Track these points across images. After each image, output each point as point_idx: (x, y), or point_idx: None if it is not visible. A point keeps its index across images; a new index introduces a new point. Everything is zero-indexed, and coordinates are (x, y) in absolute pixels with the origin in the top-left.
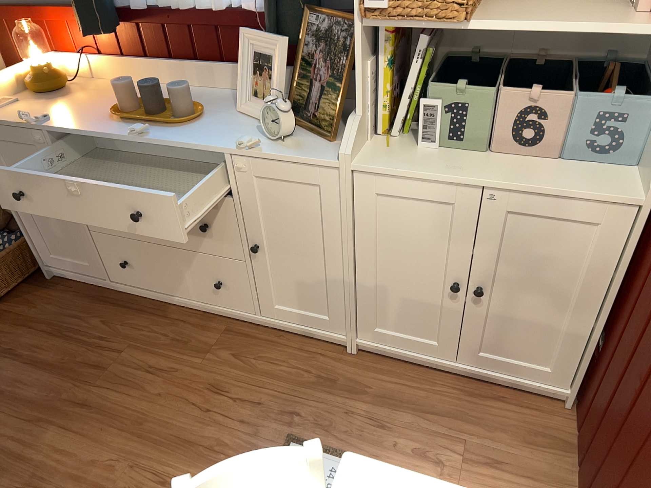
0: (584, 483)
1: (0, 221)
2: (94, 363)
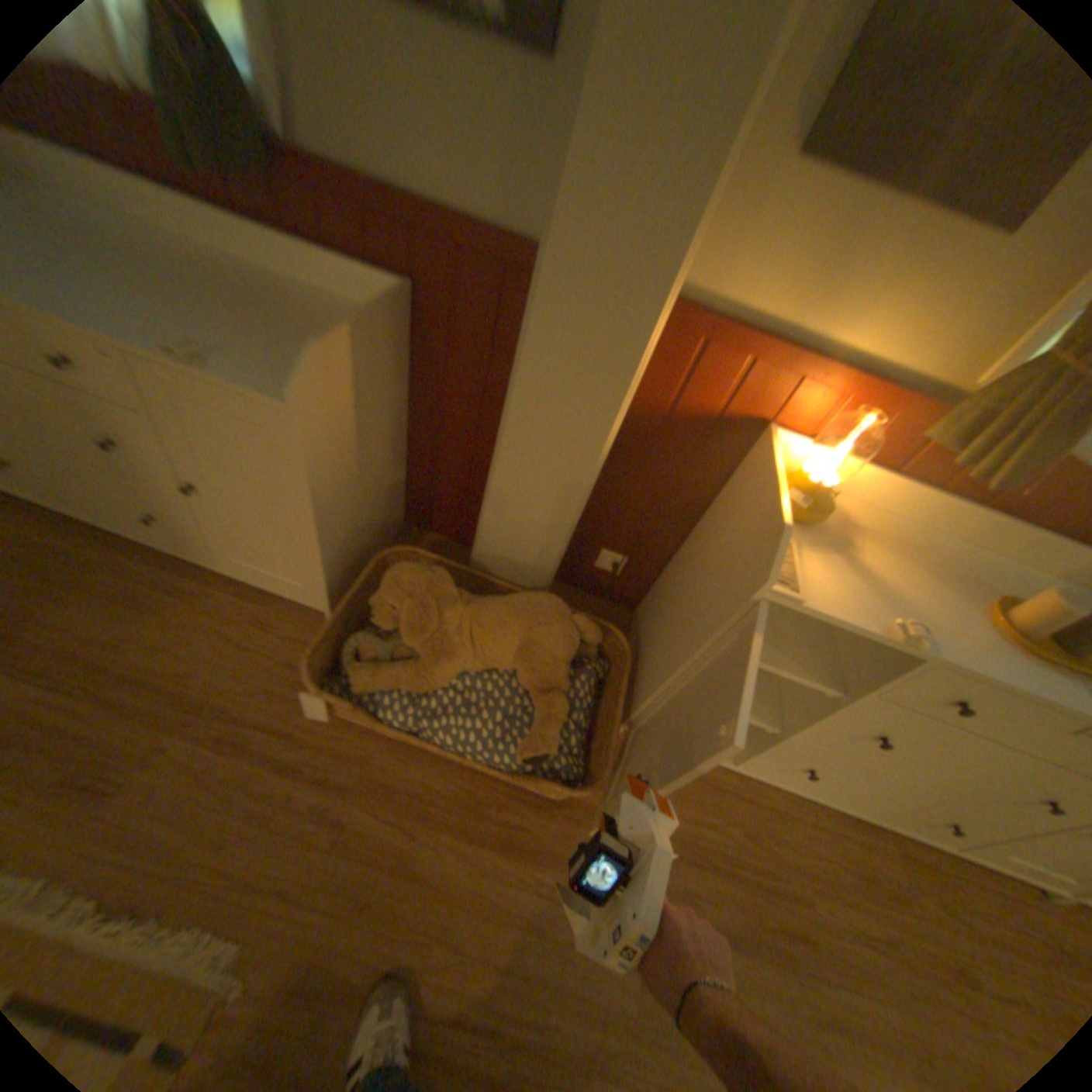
0: None
1: (573, 660)
2: (791, 939)
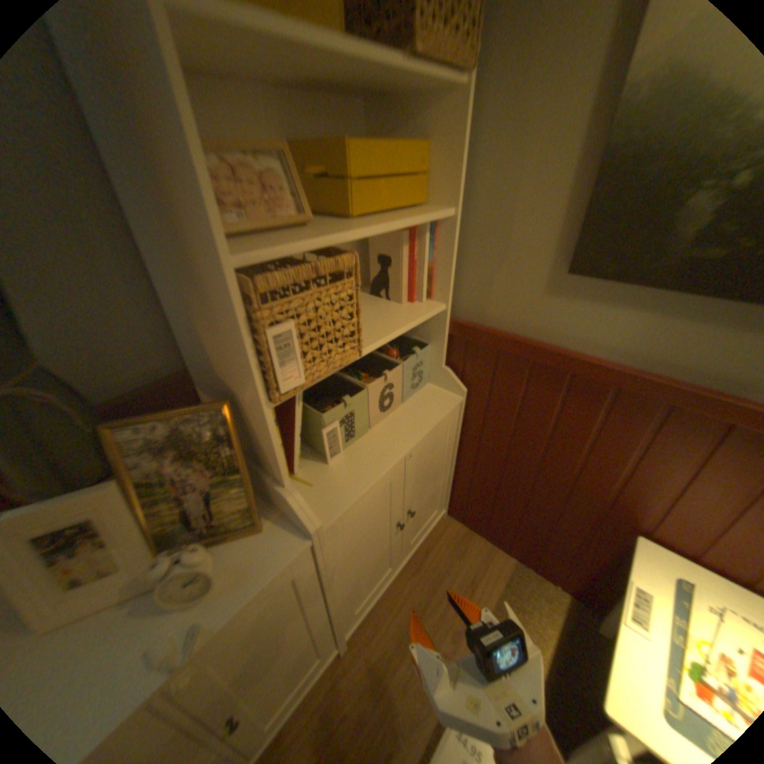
0: (510, 542)
1: None
2: None
